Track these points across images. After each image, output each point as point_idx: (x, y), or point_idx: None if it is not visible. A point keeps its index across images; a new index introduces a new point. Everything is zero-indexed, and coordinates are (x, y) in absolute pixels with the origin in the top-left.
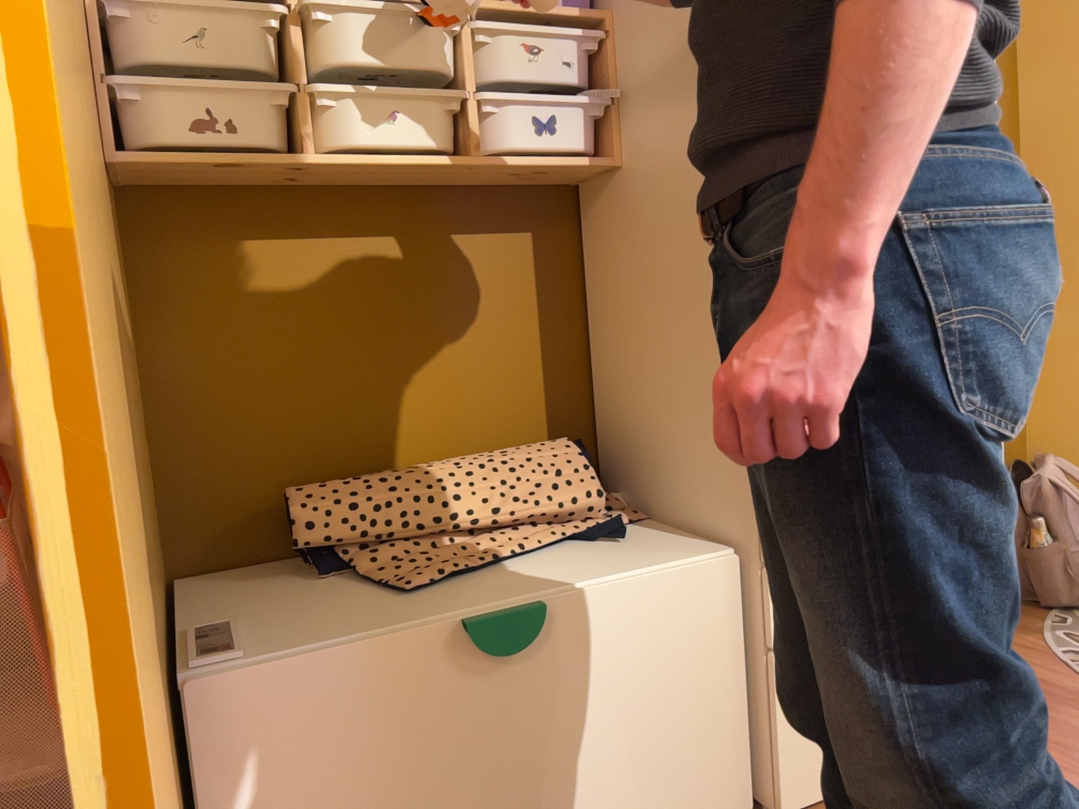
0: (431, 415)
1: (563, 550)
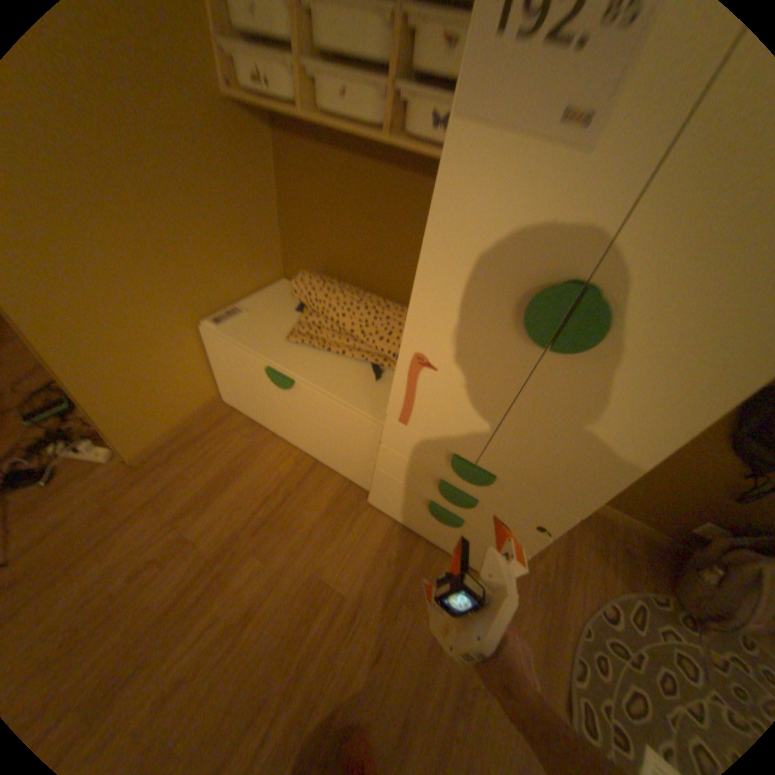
0: (378, 270)
1: (358, 366)
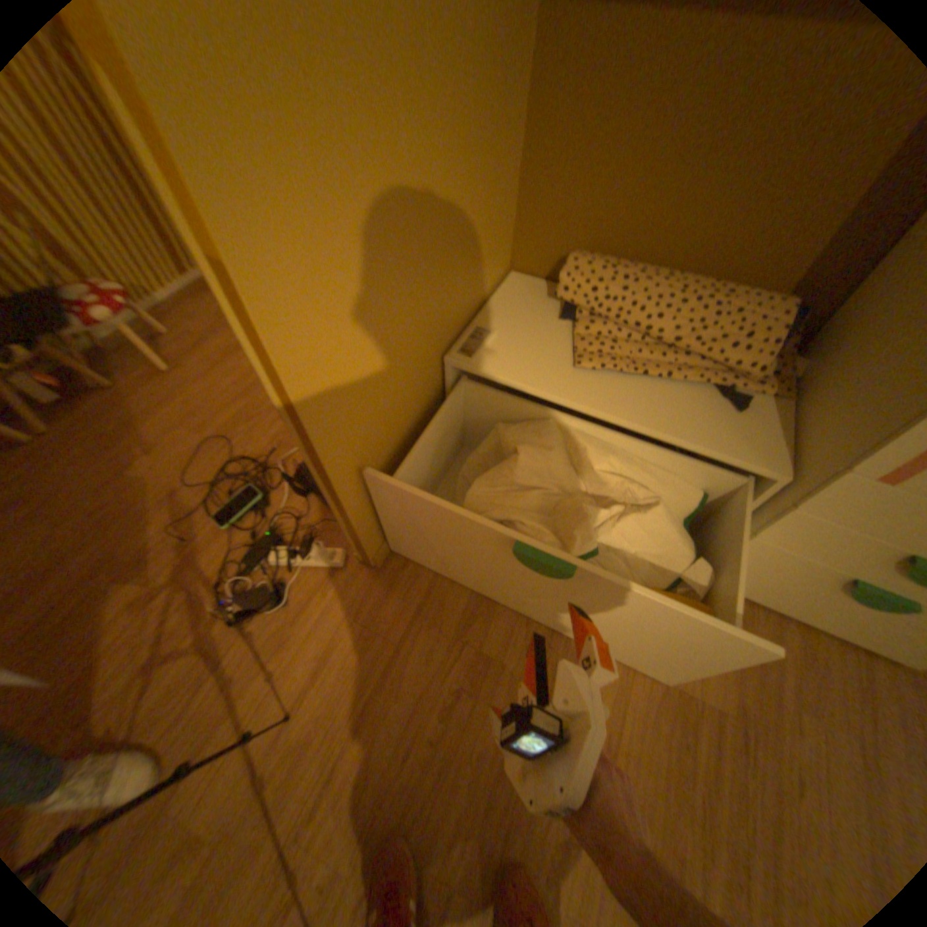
0: (704, 230)
1: (695, 389)
